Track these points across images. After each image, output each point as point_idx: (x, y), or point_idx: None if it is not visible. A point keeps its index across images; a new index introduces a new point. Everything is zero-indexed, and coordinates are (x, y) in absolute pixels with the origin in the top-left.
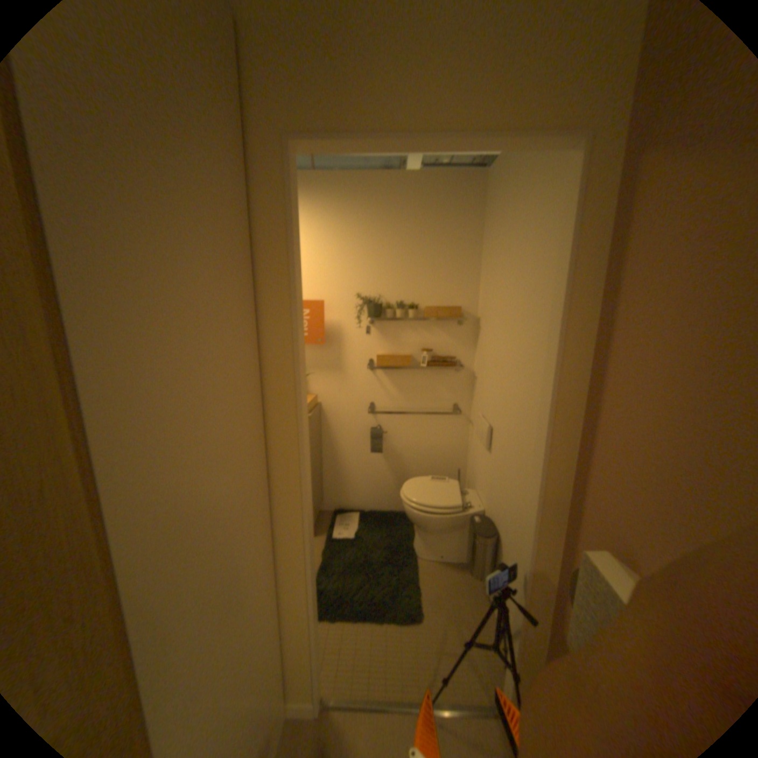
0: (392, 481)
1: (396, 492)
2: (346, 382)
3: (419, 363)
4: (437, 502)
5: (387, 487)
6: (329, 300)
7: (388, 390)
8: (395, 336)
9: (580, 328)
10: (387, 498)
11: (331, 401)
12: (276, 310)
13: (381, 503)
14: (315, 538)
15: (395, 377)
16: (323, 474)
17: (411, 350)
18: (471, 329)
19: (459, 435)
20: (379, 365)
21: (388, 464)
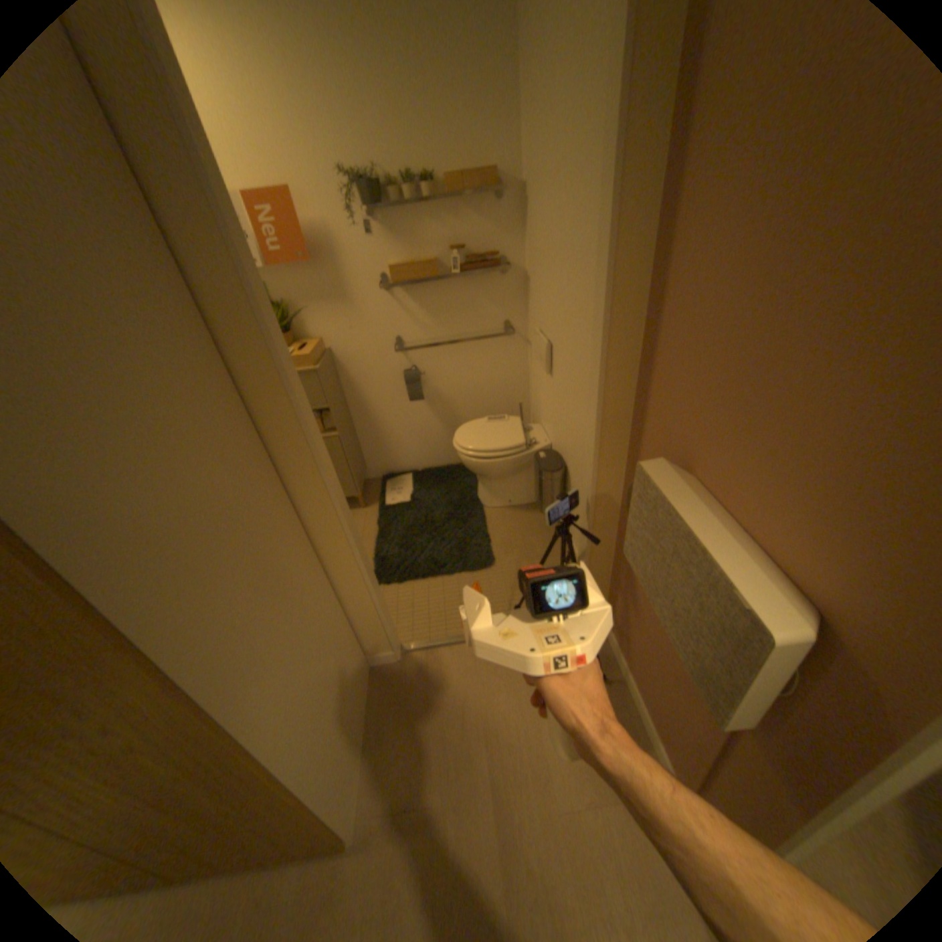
0: (443, 431)
1: (449, 444)
2: (356, 314)
3: (448, 269)
4: (495, 445)
5: (438, 439)
6: (295, 183)
7: (415, 315)
8: (409, 231)
9: (644, 167)
10: (440, 451)
11: (342, 344)
12: (184, 202)
13: (434, 459)
14: (365, 509)
15: (419, 295)
16: (357, 439)
17: (435, 250)
18: (514, 204)
19: (514, 362)
20: (394, 280)
21: (433, 412)
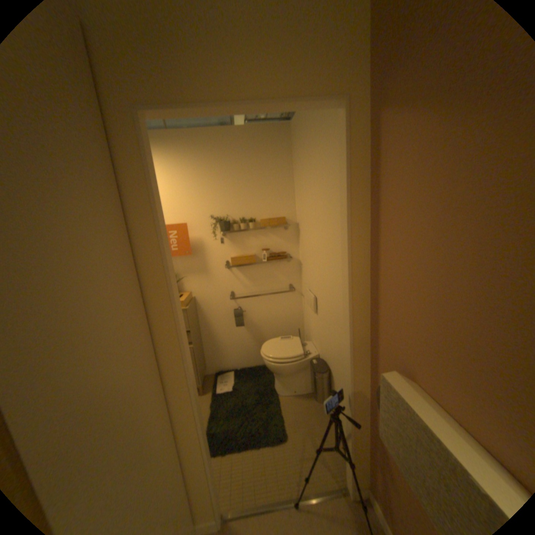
0: (254, 345)
1: (257, 353)
2: (211, 280)
3: (261, 259)
4: (286, 355)
5: (251, 349)
6: (190, 222)
7: (242, 281)
8: (242, 243)
9: (360, 226)
10: (252, 357)
11: (202, 295)
12: (145, 237)
13: (248, 362)
14: (203, 397)
15: (245, 271)
16: (203, 349)
17: (254, 251)
18: (293, 232)
19: (295, 305)
20: (233, 264)
21: (249, 333)
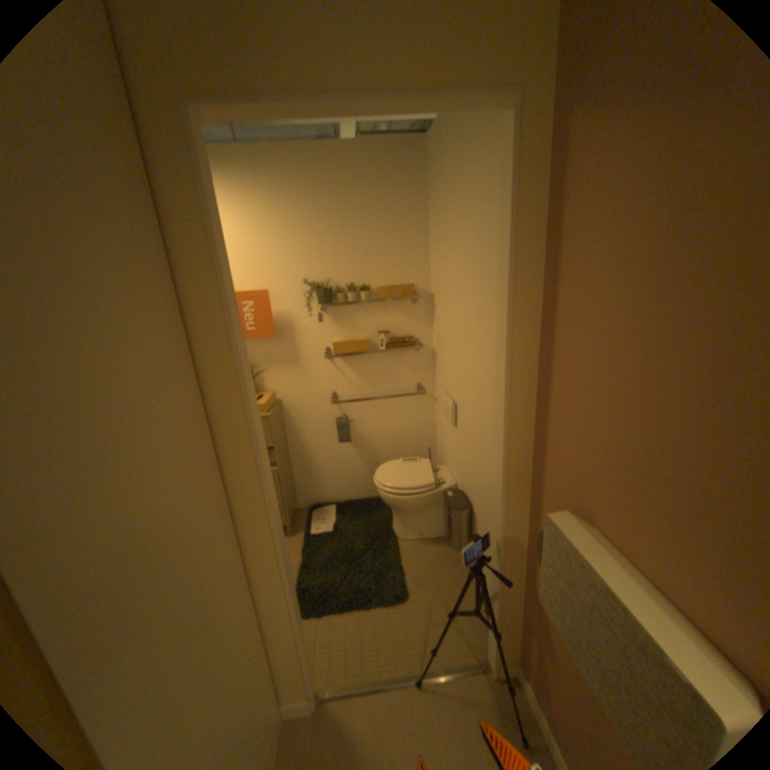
0: (364, 469)
1: (369, 479)
2: (304, 375)
3: (376, 347)
4: (410, 483)
5: (360, 475)
6: (273, 289)
7: (349, 378)
8: (349, 321)
9: (526, 297)
10: (361, 486)
11: (290, 397)
12: (204, 308)
13: (355, 492)
14: (292, 538)
15: (354, 363)
16: (292, 473)
17: (367, 334)
18: (425, 307)
19: (424, 414)
20: (336, 353)
21: (357, 452)
